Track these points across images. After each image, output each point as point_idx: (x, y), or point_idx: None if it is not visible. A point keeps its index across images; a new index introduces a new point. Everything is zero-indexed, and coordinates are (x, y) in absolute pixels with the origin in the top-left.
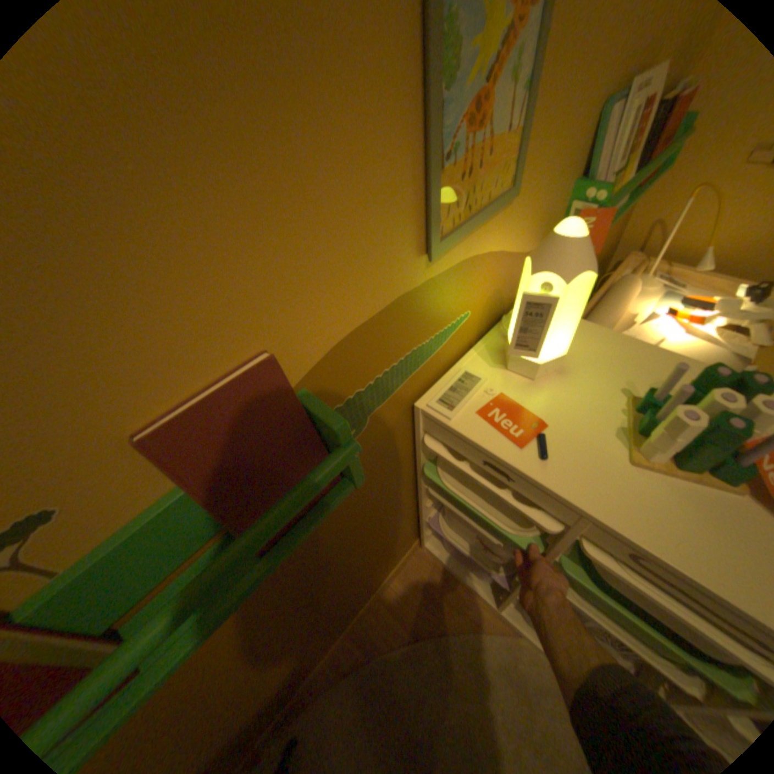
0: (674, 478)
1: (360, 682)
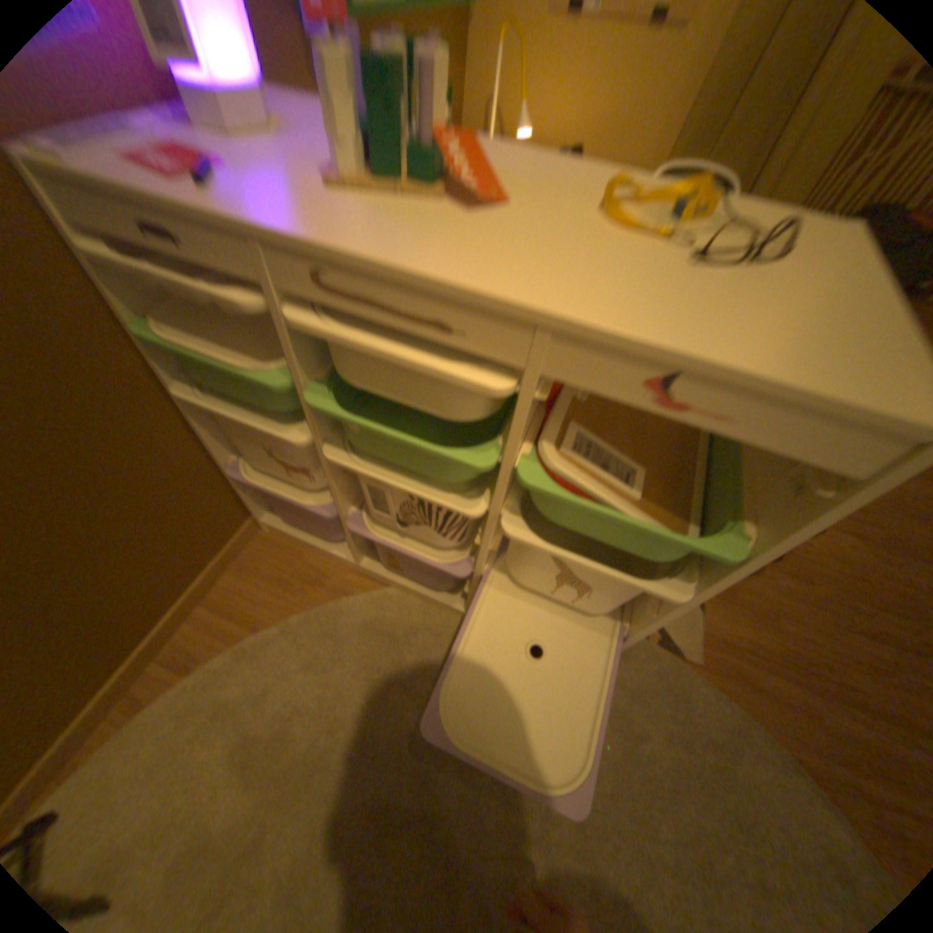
0: (364, 185)
1: (167, 703)
